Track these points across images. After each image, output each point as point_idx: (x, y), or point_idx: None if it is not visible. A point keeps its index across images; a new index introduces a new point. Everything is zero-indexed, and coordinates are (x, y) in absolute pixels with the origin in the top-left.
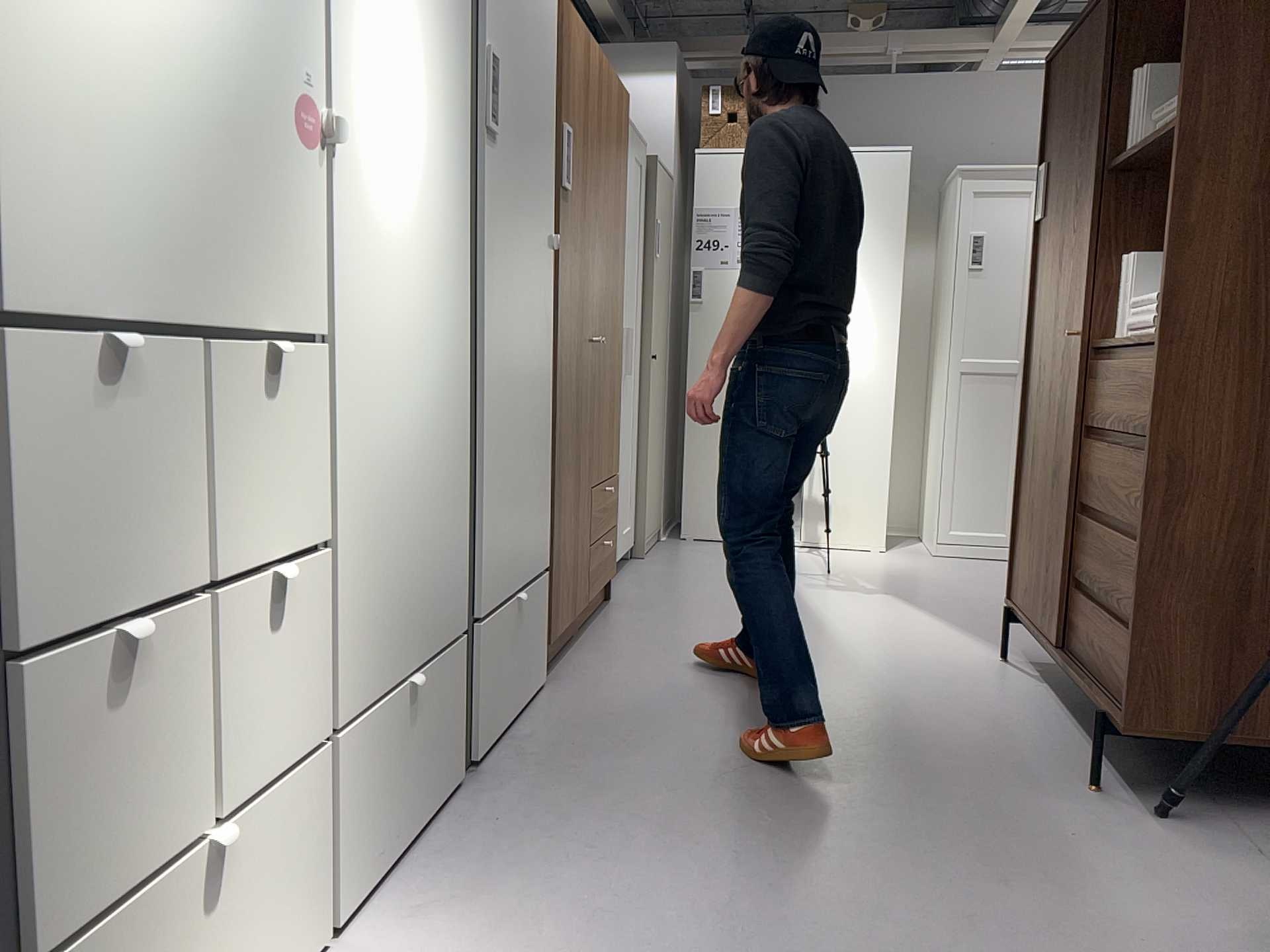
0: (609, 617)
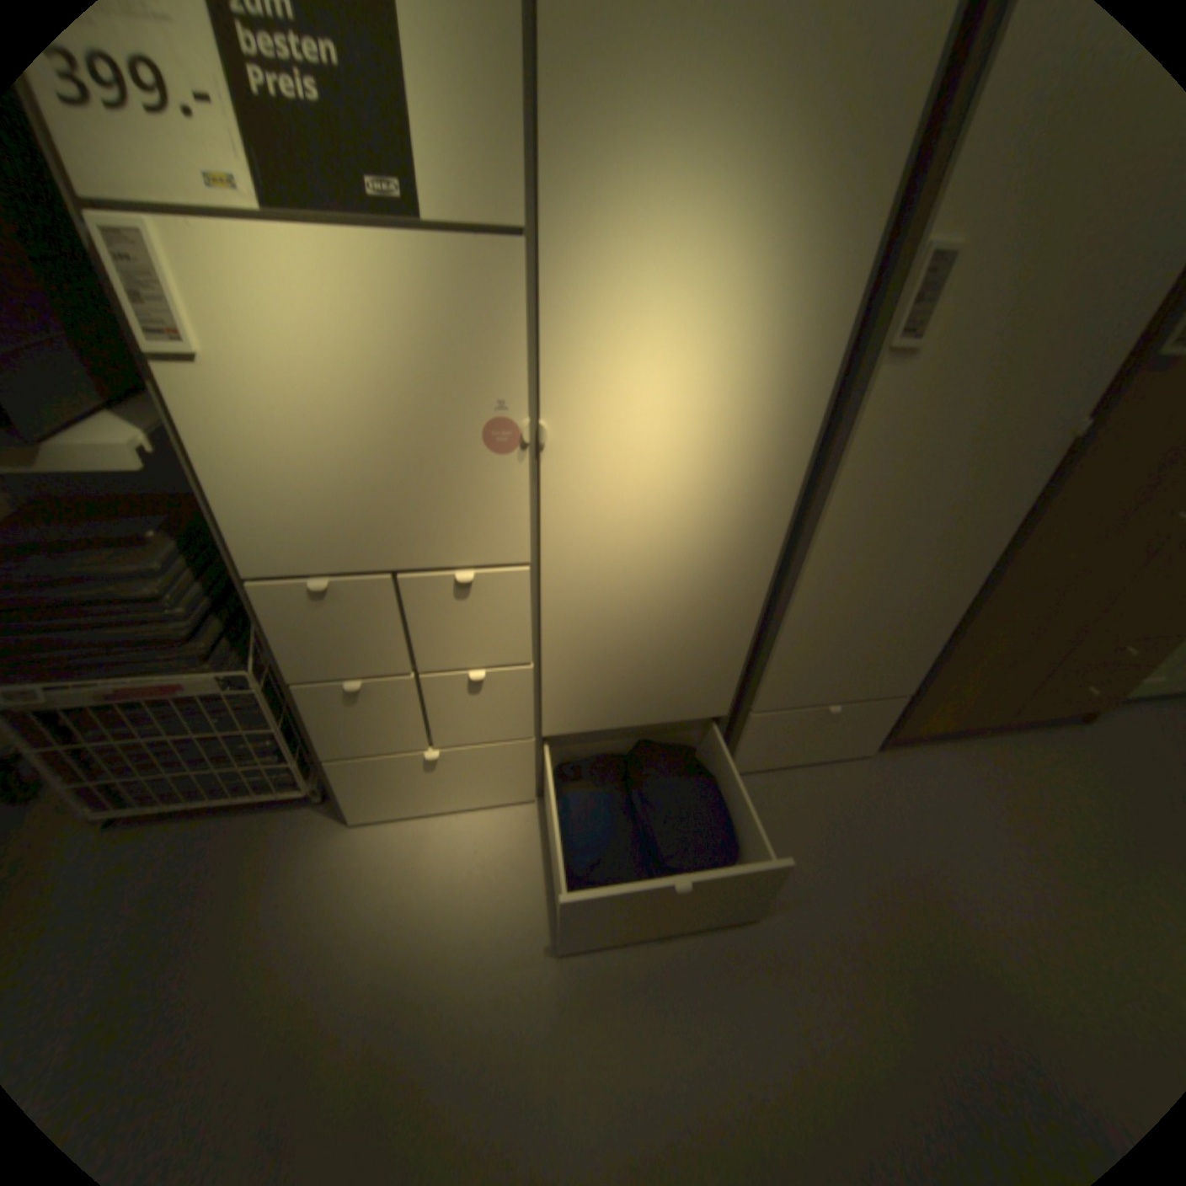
0: (1060, 741)
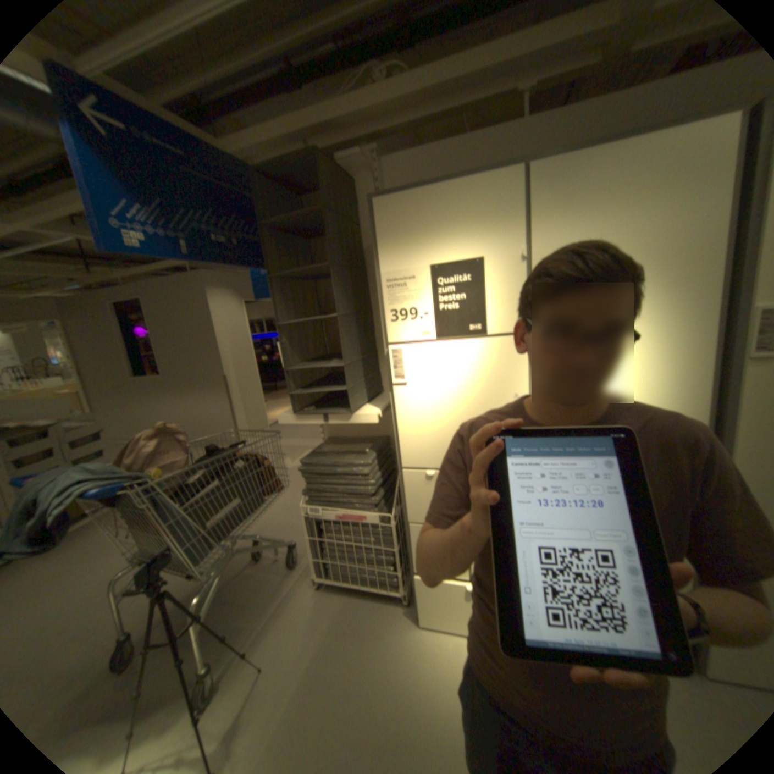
0: None
